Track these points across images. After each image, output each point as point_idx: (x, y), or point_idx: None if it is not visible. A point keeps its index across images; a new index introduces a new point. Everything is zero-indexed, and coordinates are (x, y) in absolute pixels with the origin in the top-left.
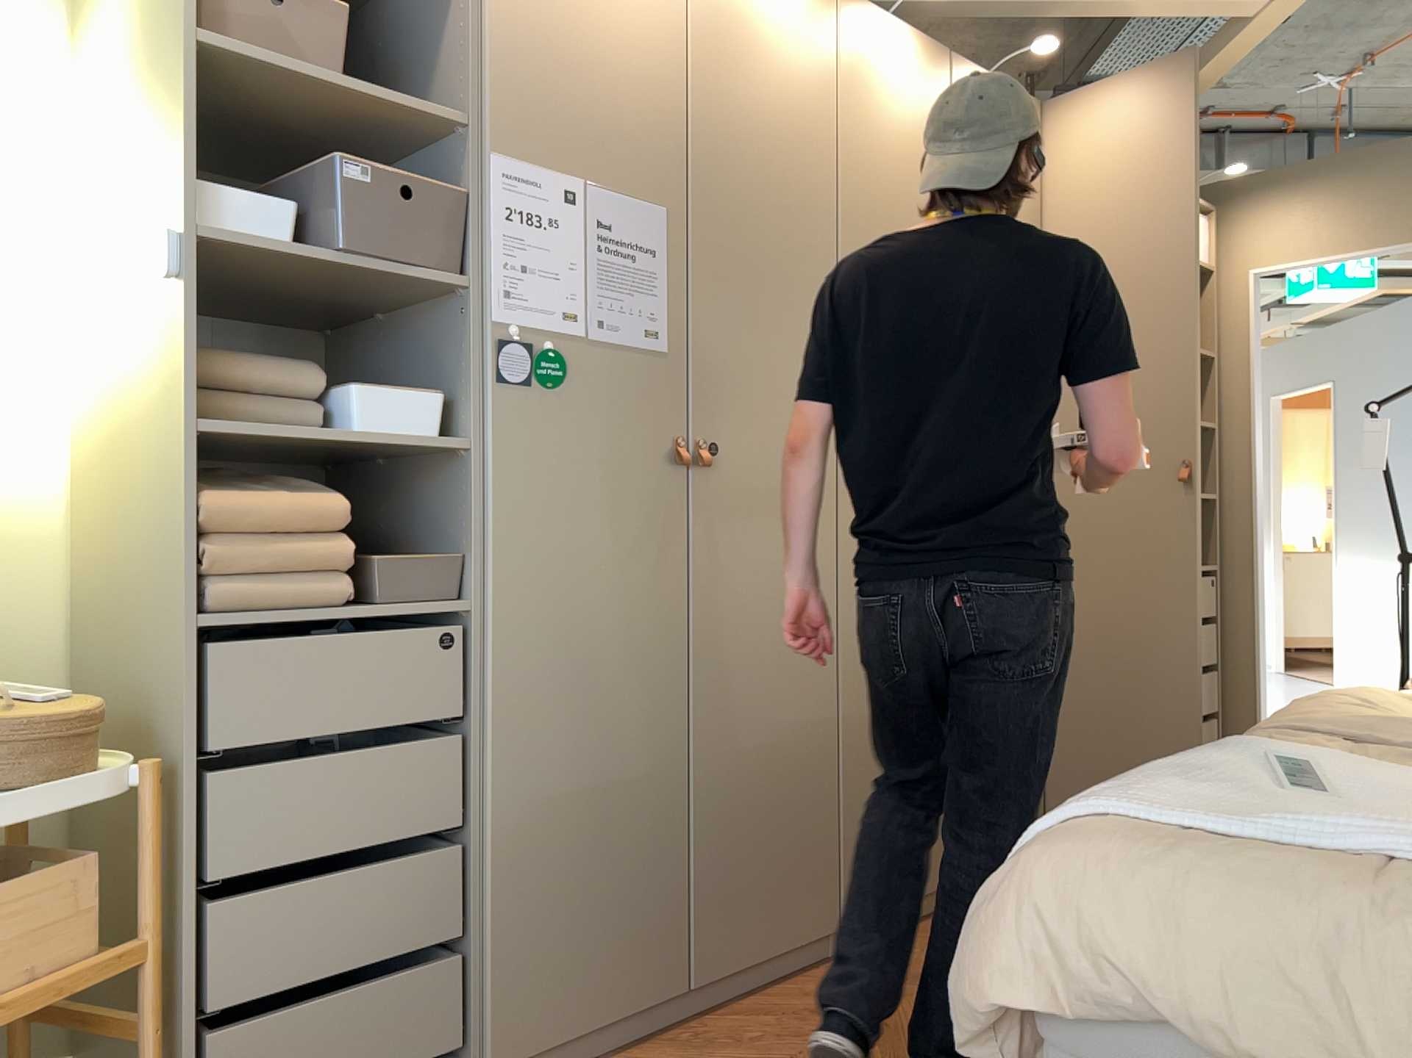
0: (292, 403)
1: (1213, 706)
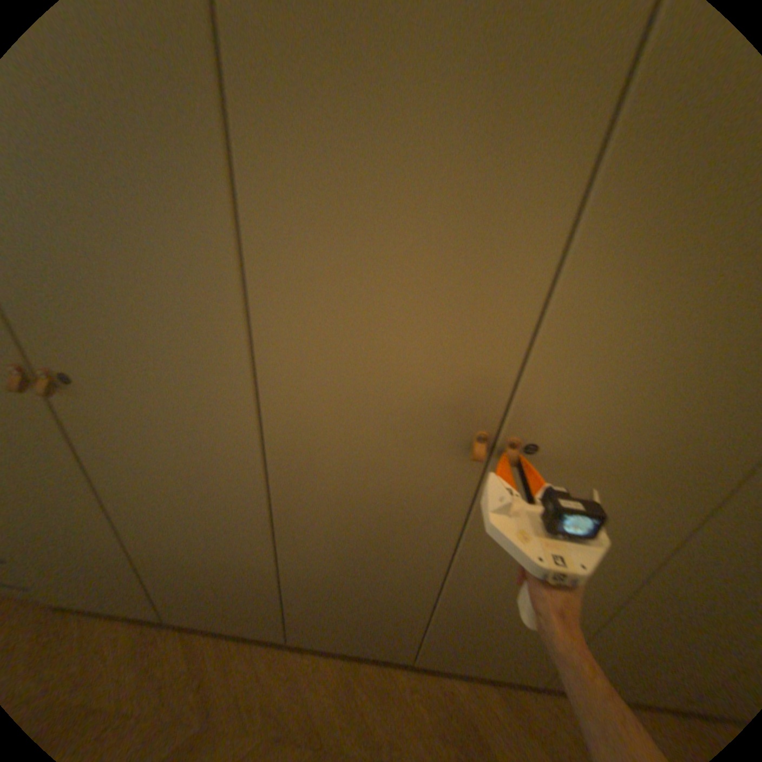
0: None
1: None
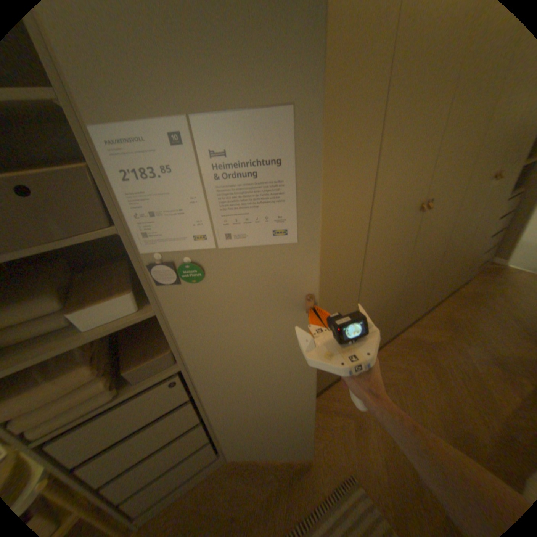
0: (46, 319)
1: (497, 243)
